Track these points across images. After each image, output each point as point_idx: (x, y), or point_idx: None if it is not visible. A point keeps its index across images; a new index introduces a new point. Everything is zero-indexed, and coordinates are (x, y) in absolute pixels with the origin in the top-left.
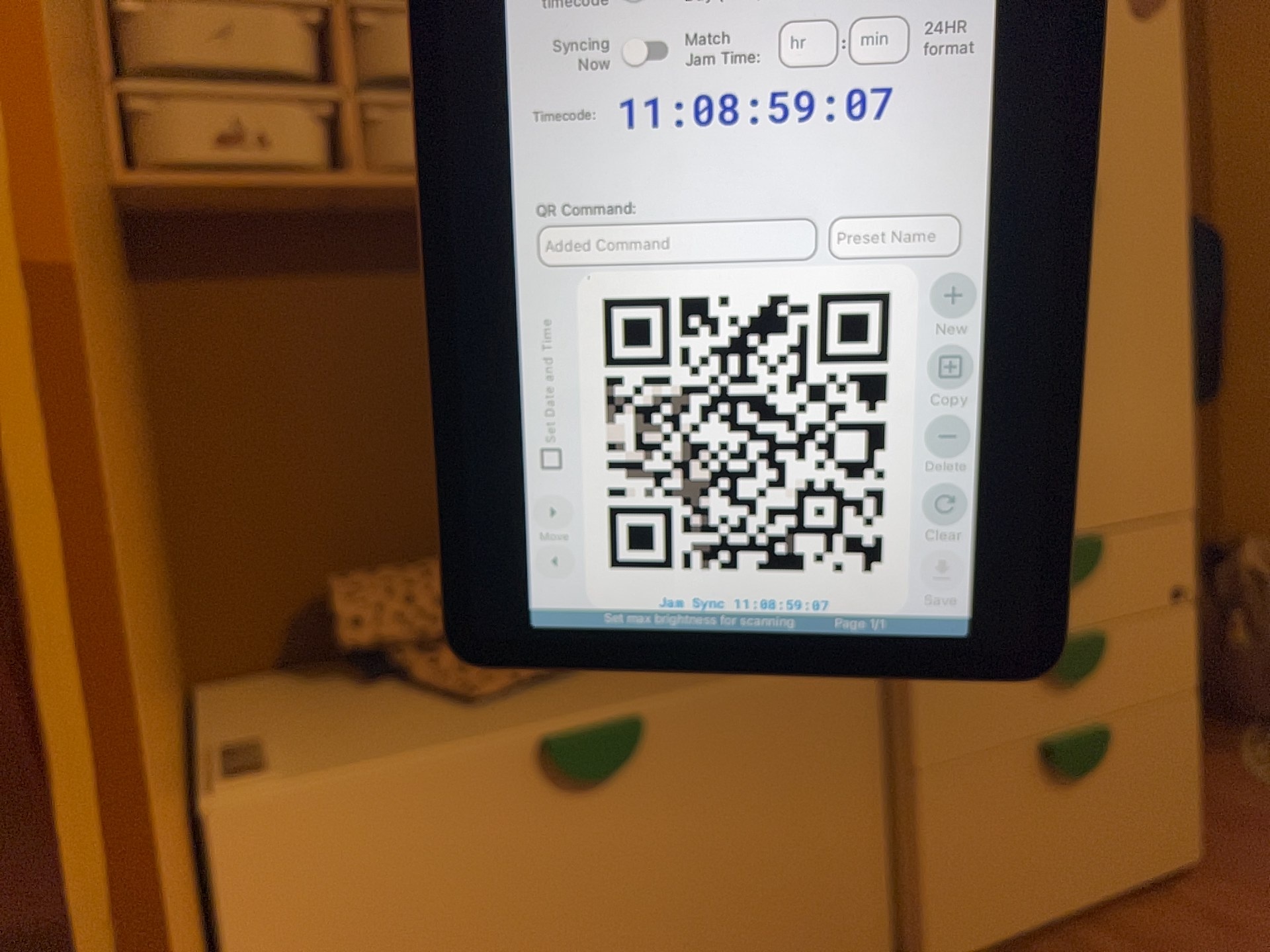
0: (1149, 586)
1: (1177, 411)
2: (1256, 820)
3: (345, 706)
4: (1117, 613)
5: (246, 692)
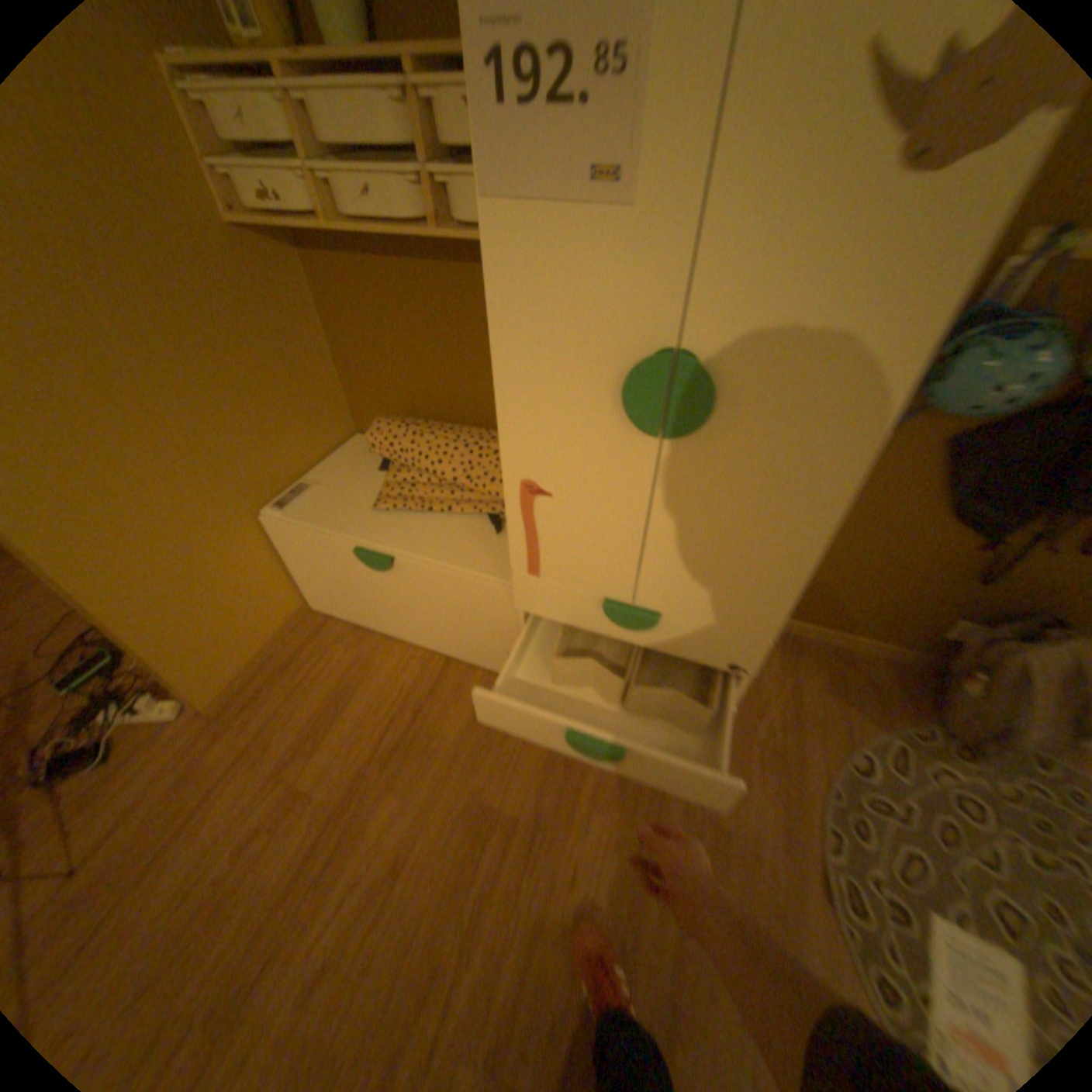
0: (701, 651)
1: (771, 581)
2: (788, 766)
3: (358, 478)
4: (668, 649)
5: (359, 447)
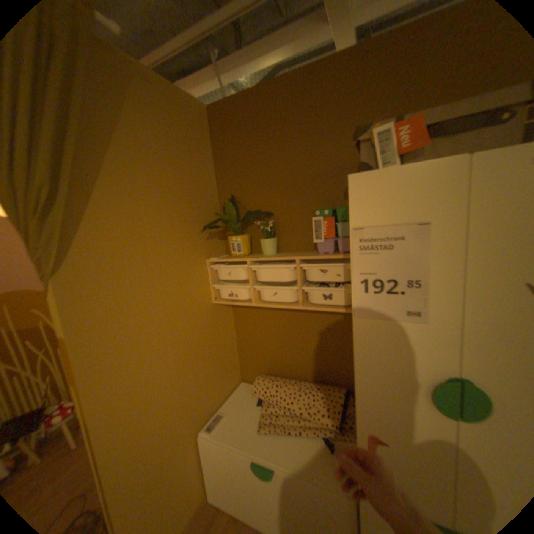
0: None
1: None
2: None
3: (246, 411)
4: None
5: (244, 390)
